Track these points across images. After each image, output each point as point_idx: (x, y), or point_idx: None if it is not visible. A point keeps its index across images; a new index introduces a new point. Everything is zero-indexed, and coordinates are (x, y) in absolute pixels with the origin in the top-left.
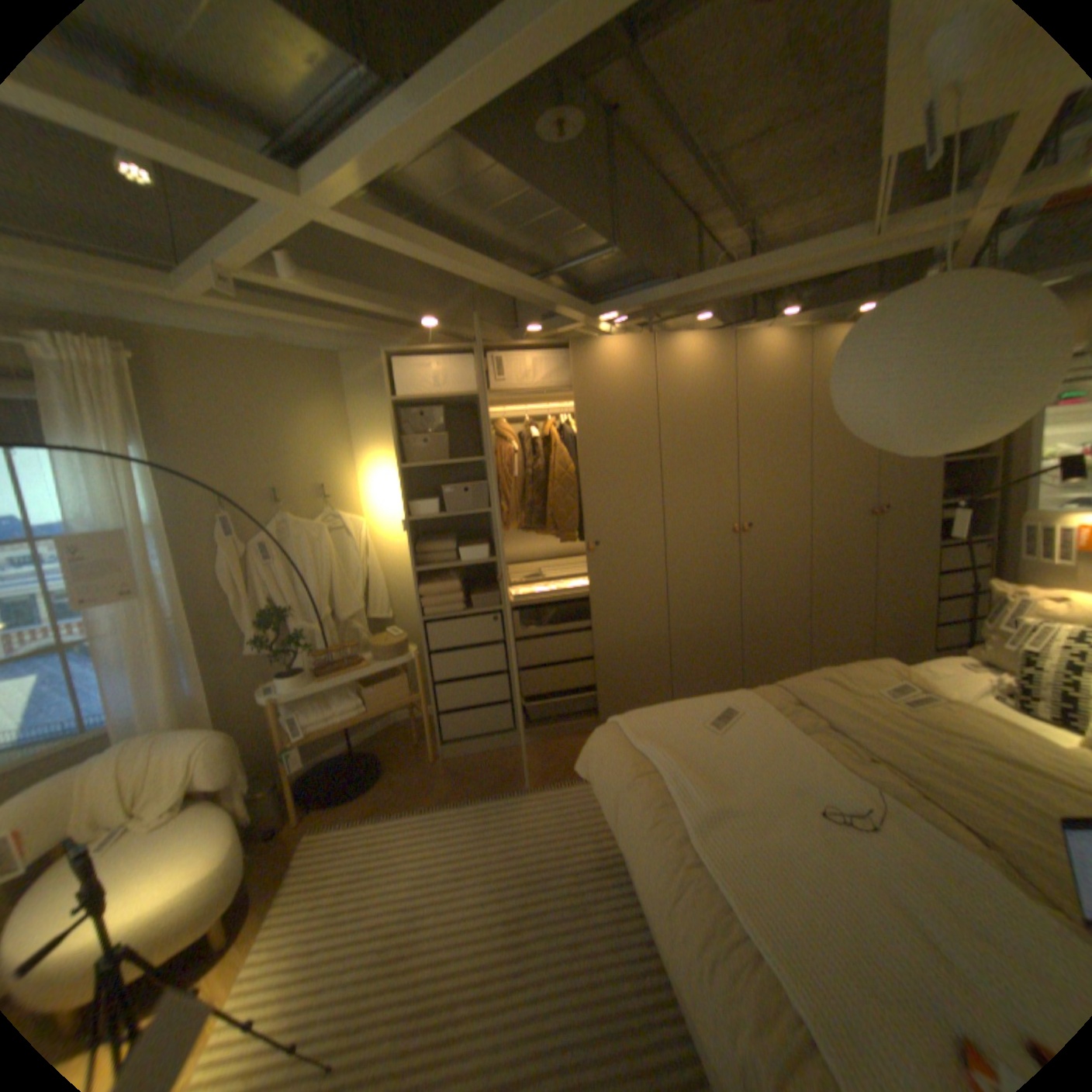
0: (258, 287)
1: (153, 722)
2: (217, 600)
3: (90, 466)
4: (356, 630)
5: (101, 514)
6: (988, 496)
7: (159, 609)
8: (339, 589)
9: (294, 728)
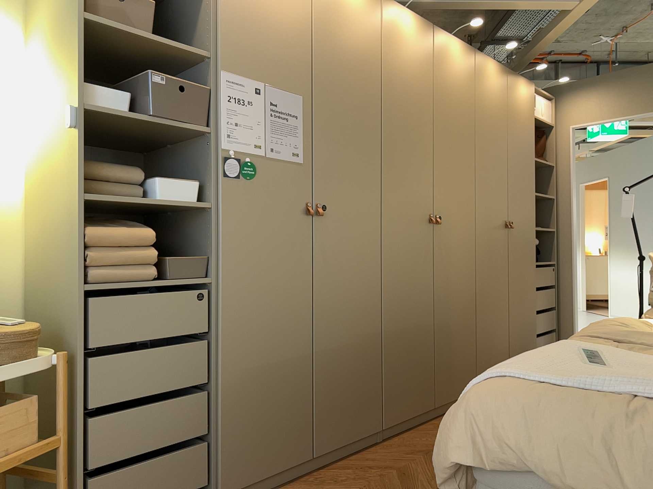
0: None
1: None
2: None
3: None
4: None
5: None
6: (550, 229)
7: None
8: None
9: None
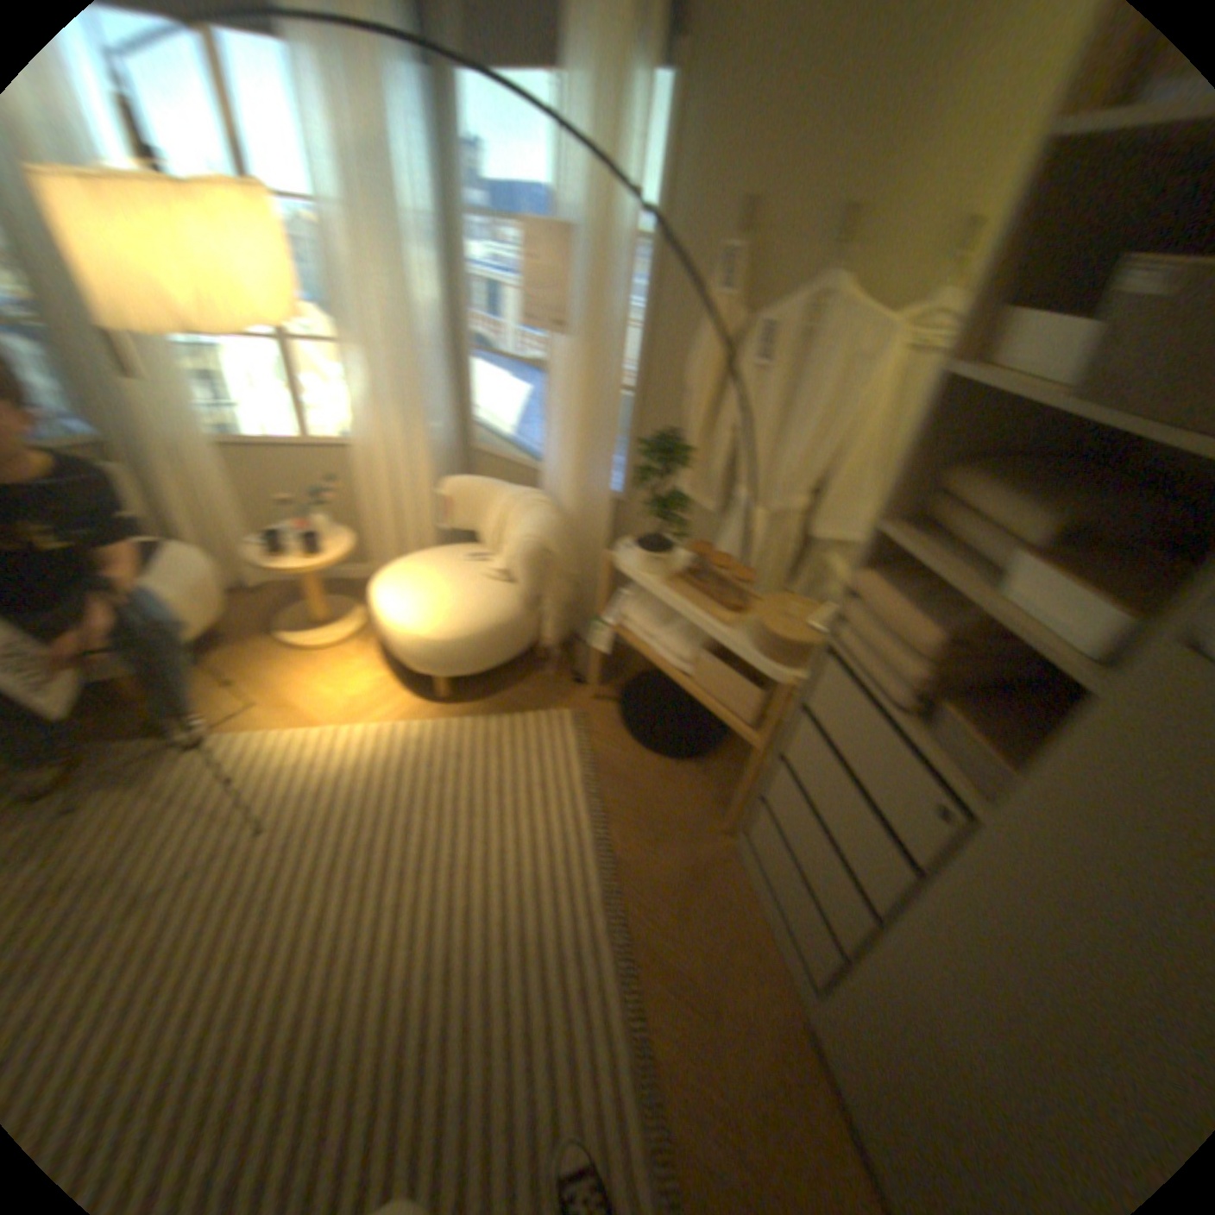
0: None
1: (562, 490)
2: (682, 390)
3: (590, 101)
4: (827, 566)
5: (581, 193)
6: None
7: (591, 362)
8: (843, 477)
9: (616, 606)
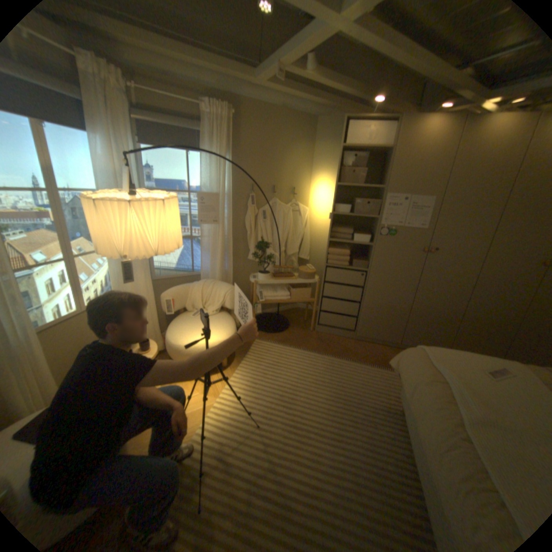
0: (294, 75)
1: (214, 275)
2: (243, 232)
3: (212, 162)
4: (292, 260)
5: (212, 184)
6: None
7: (224, 230)
8: (290, 240)
9: (261, 295)
